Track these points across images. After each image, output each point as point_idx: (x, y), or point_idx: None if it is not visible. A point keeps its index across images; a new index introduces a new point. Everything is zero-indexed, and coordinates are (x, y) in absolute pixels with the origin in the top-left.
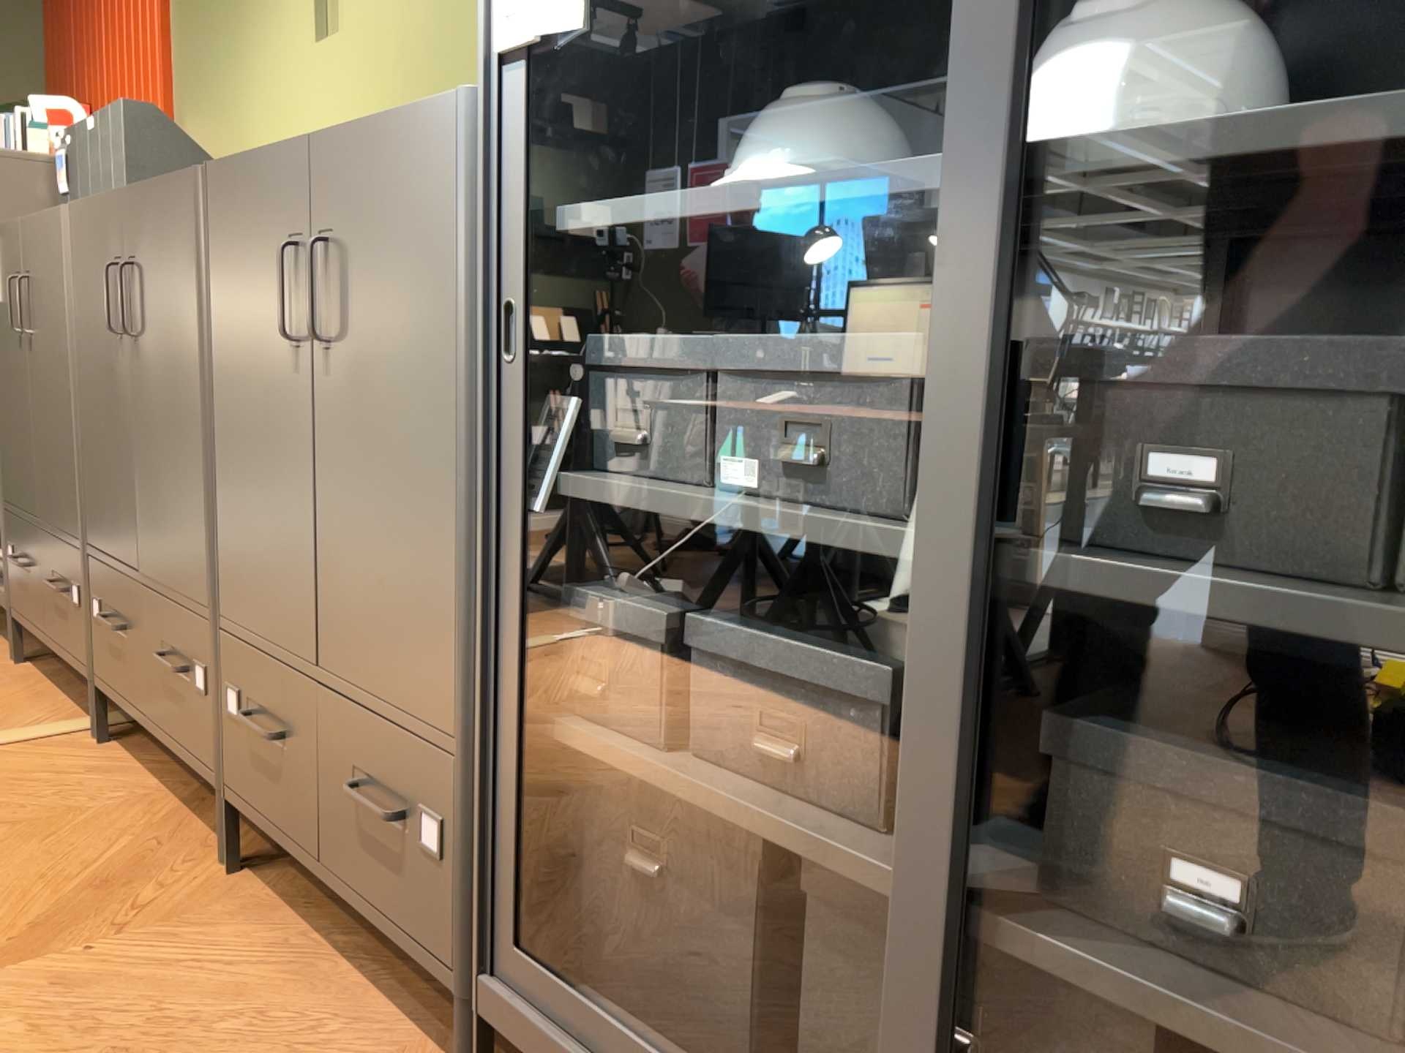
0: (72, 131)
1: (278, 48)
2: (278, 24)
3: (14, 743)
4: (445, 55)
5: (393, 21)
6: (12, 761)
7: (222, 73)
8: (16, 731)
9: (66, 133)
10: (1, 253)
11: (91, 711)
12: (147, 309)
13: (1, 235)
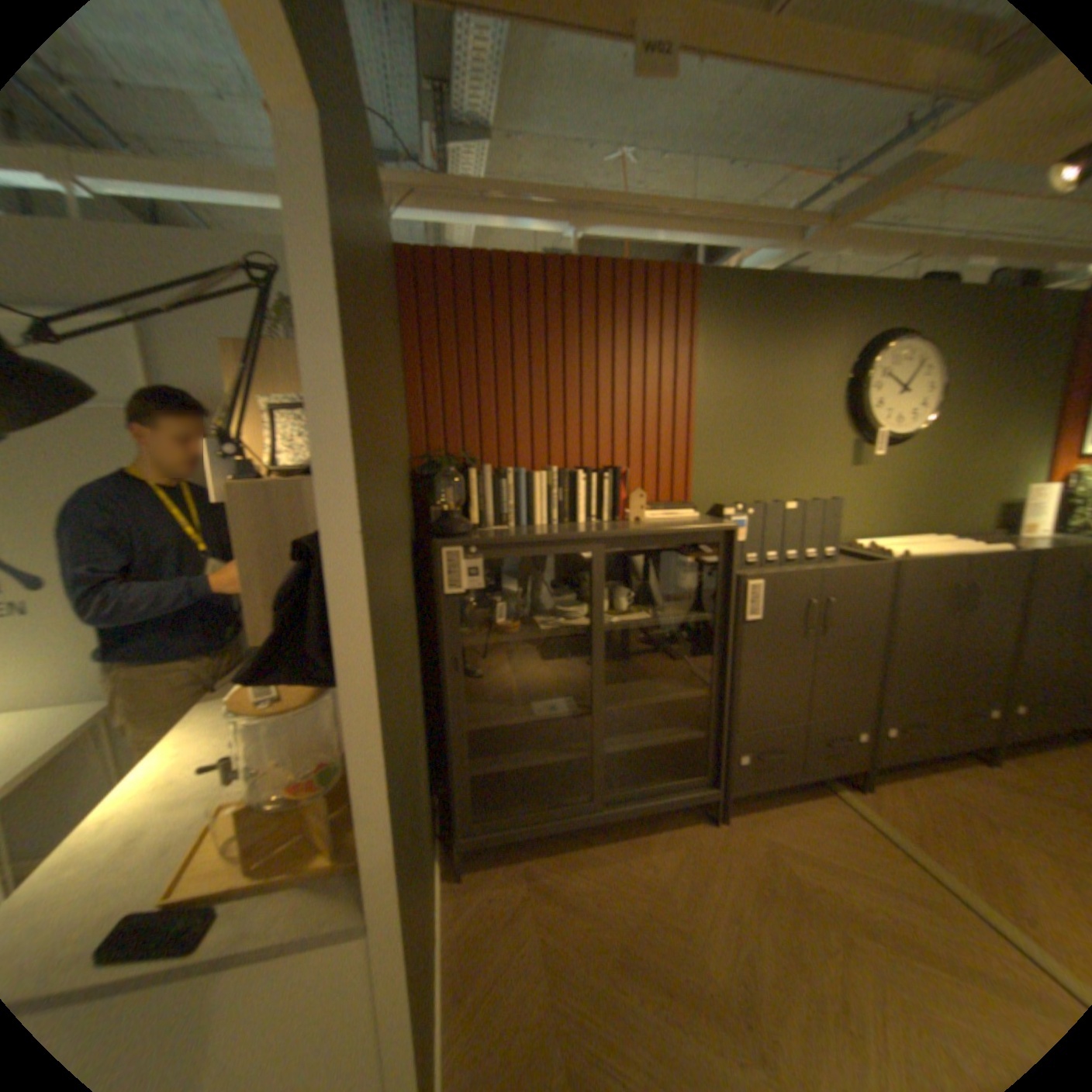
0: (754, 505)
1: (819, 461)
2: (820, 451)
3: (882, 819)
4: (934, 485)
5: (907, 467)
6: (904, 820)
7: (758, 463)
8: (872, 817)
9: (744, 505)
10: (779, 588)
11: (820, 798)
12: (984, 599)
13: (780, 577)
